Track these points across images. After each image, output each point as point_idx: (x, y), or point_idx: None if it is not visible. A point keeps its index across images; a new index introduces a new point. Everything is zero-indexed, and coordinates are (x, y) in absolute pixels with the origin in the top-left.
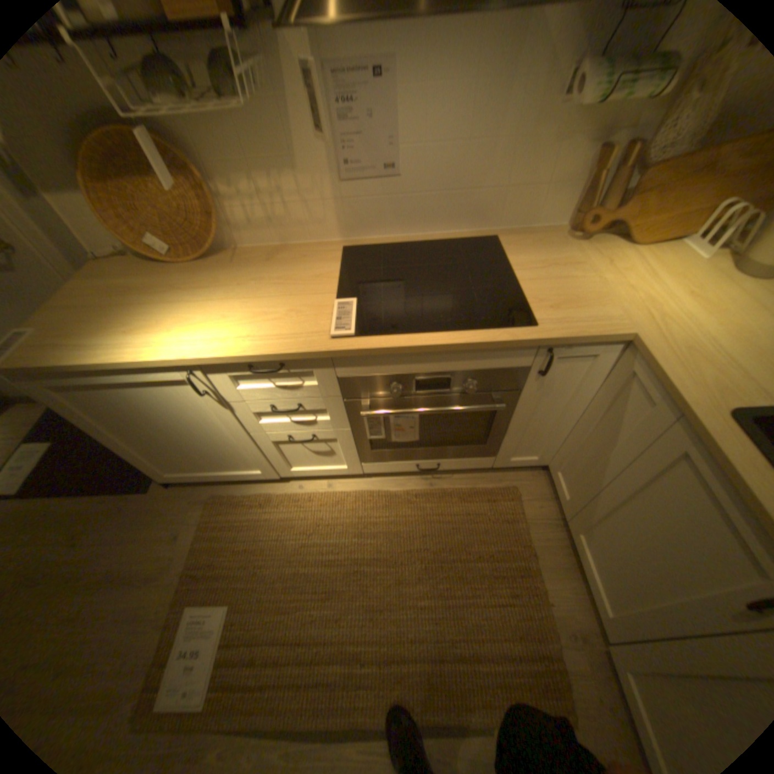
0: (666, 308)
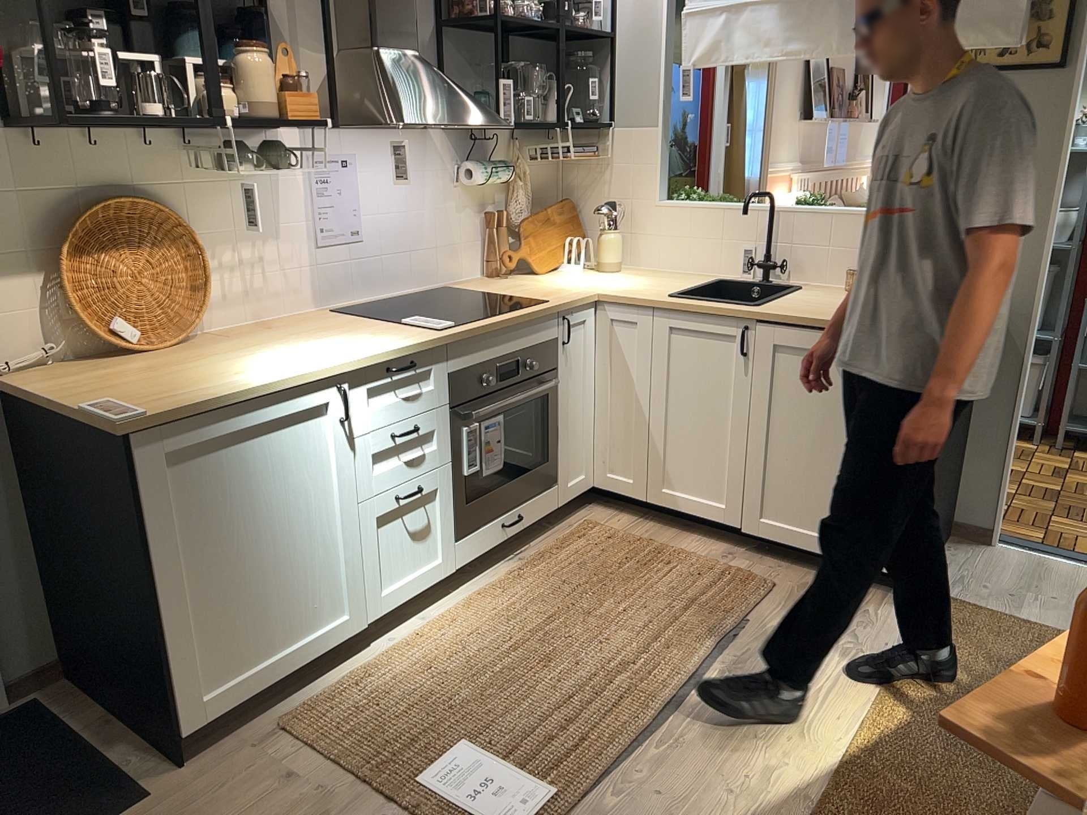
0: (597, 285)
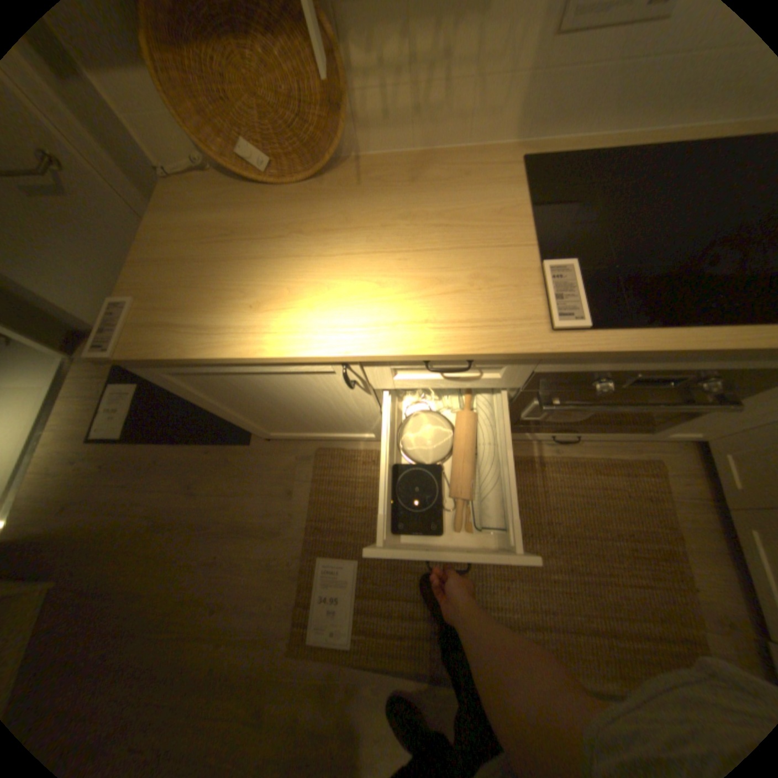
0: None
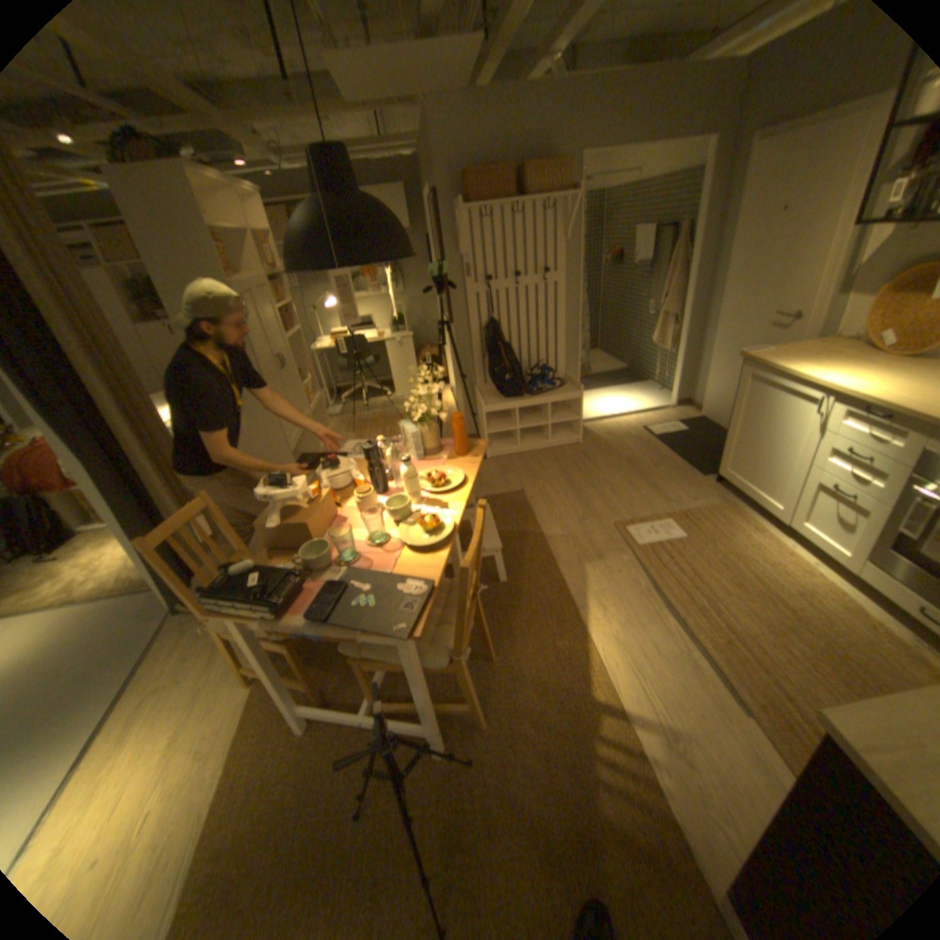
0: None
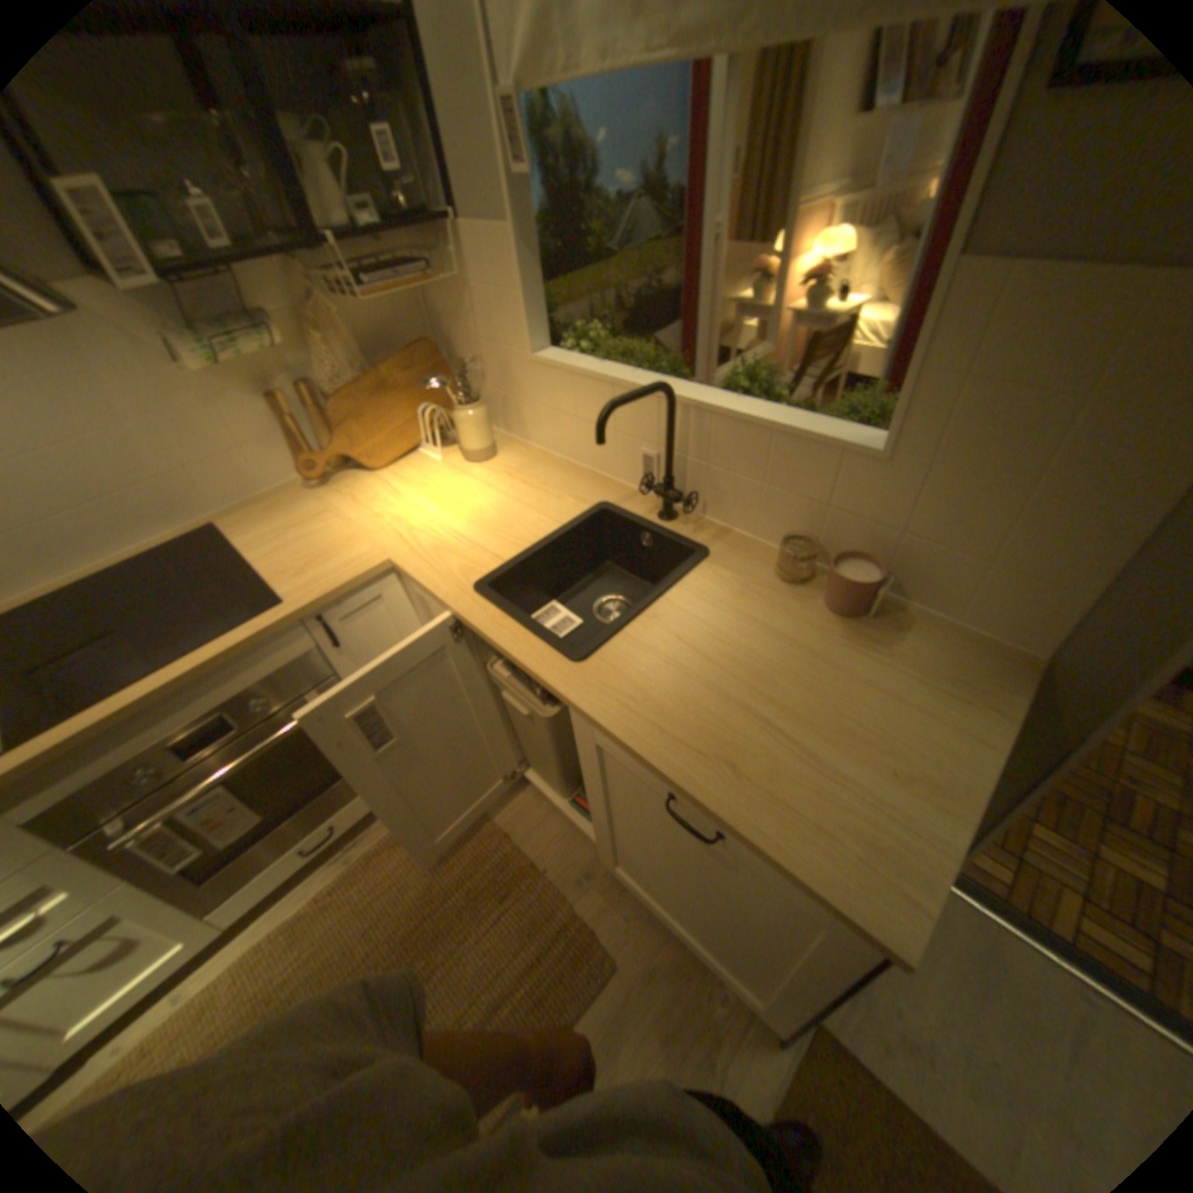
0: (410, 523)
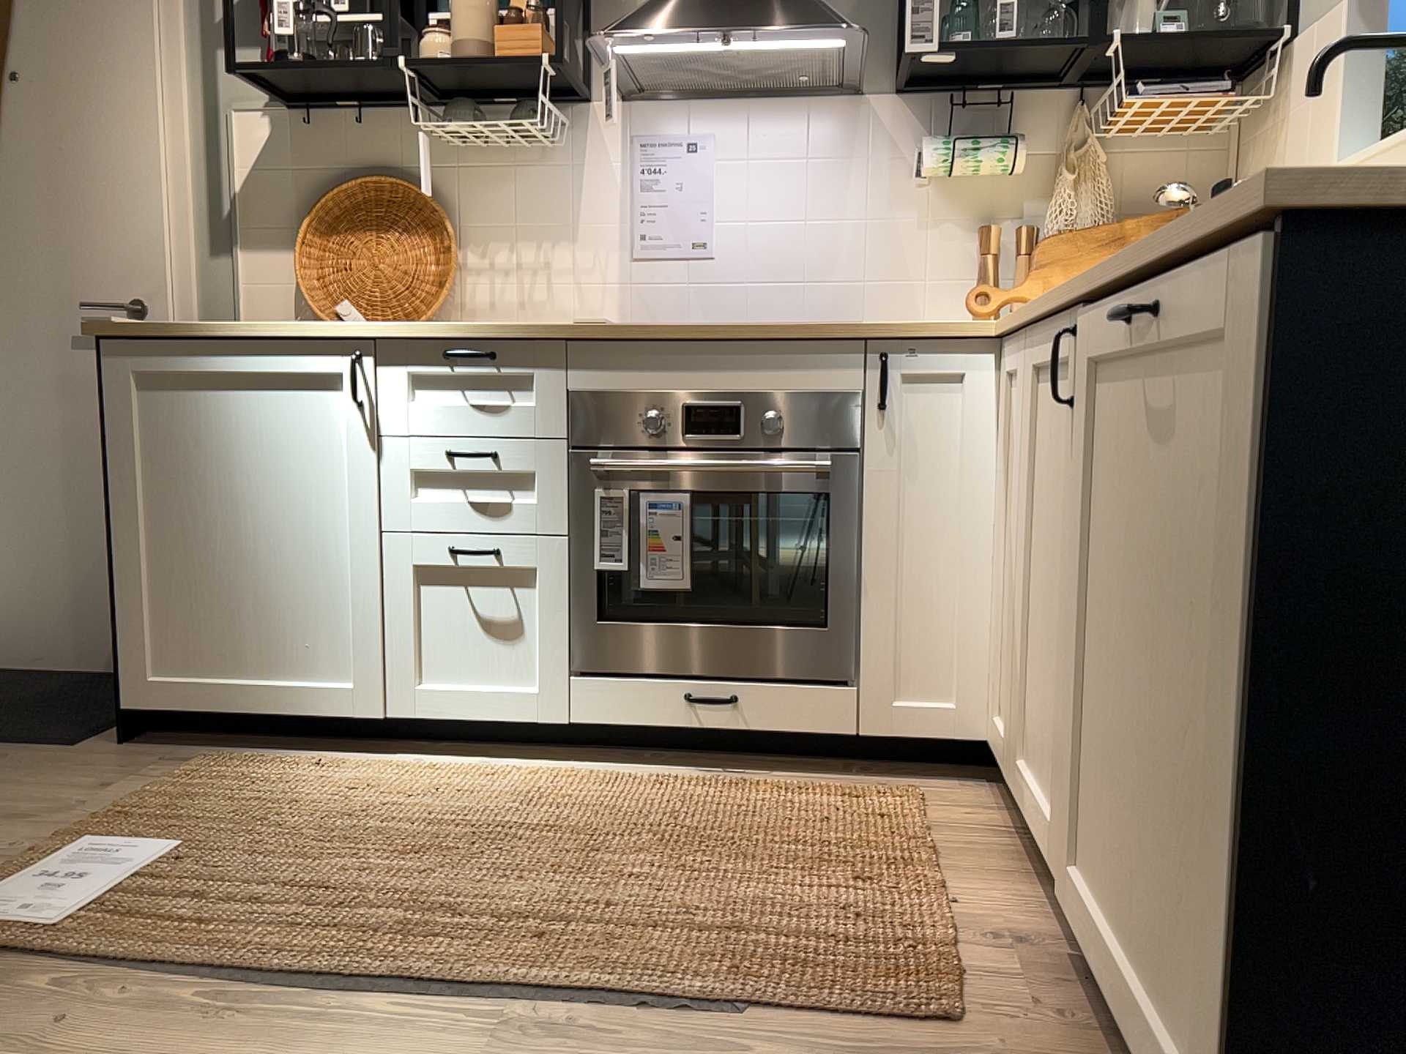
0: None
